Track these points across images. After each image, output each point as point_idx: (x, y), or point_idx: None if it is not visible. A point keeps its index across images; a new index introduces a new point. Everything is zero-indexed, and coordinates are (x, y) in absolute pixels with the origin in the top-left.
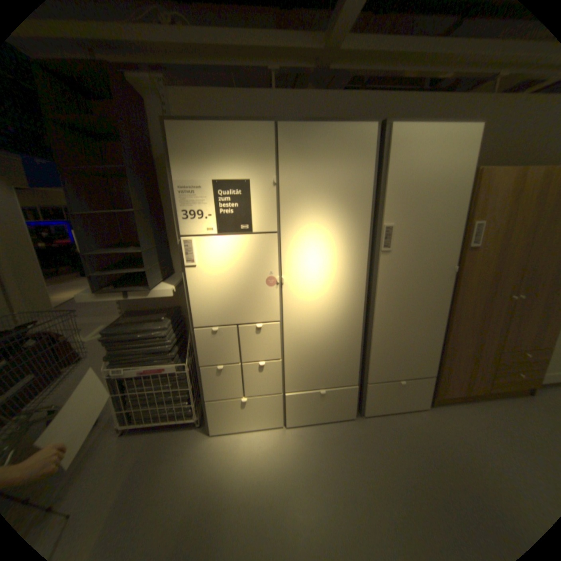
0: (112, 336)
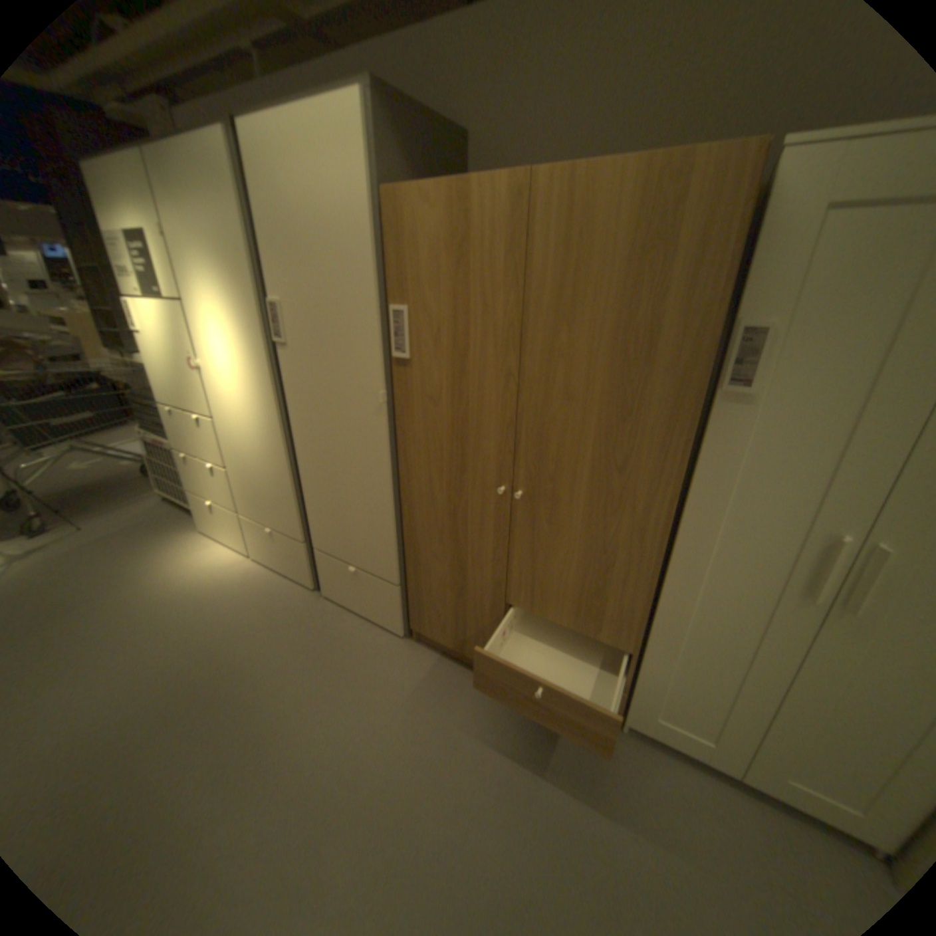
0: (135, 398)
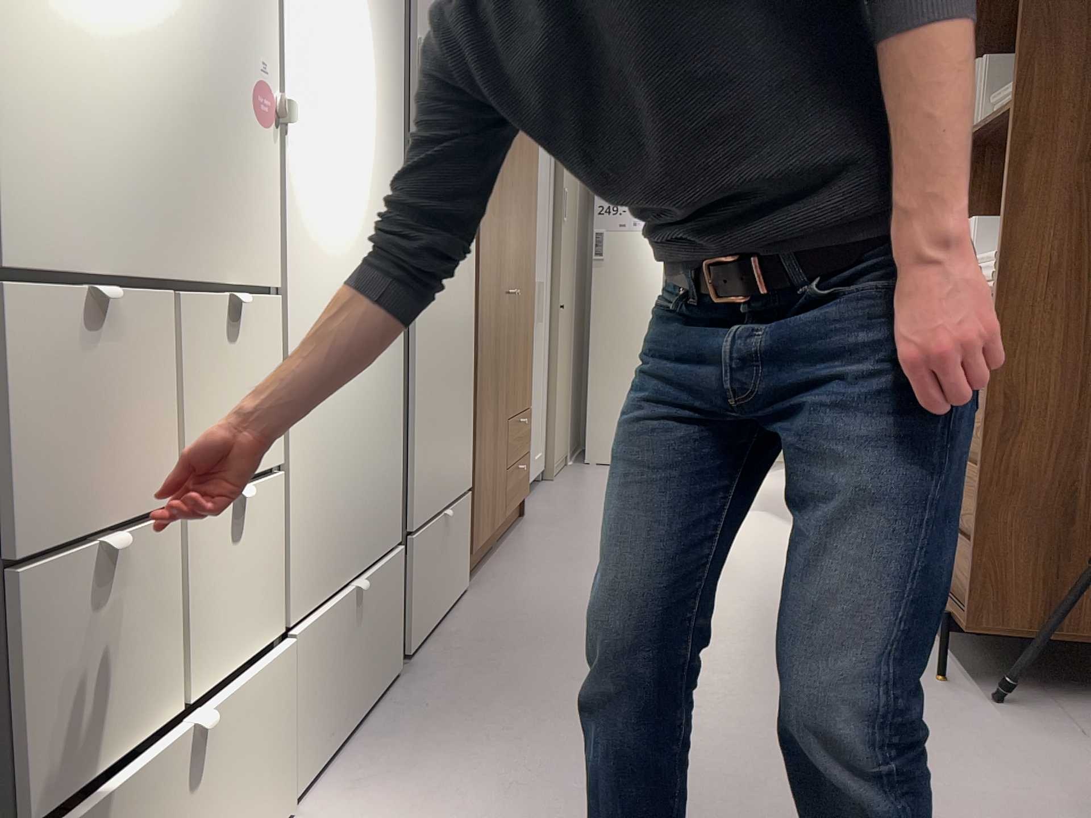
0: None
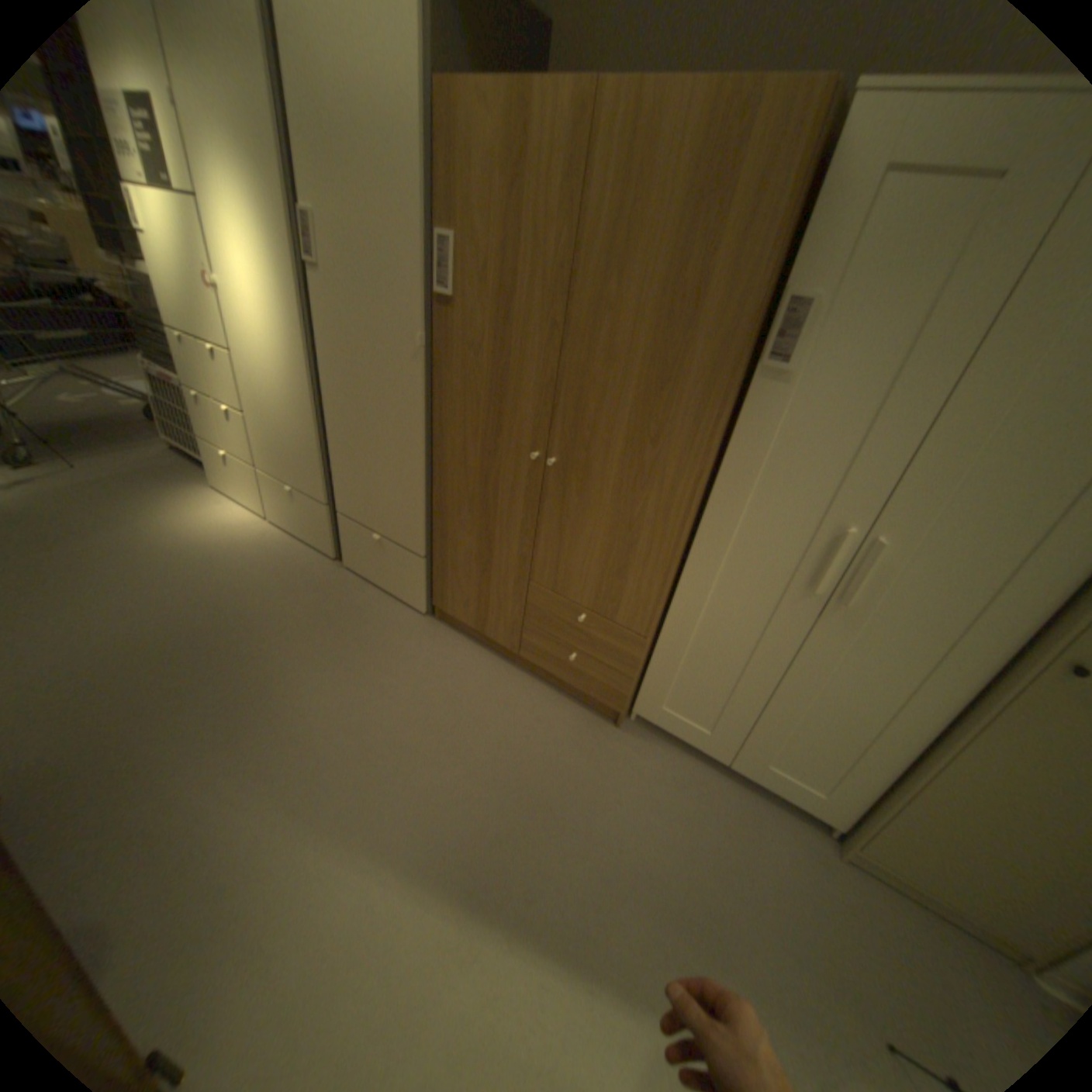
0: (142, 321)
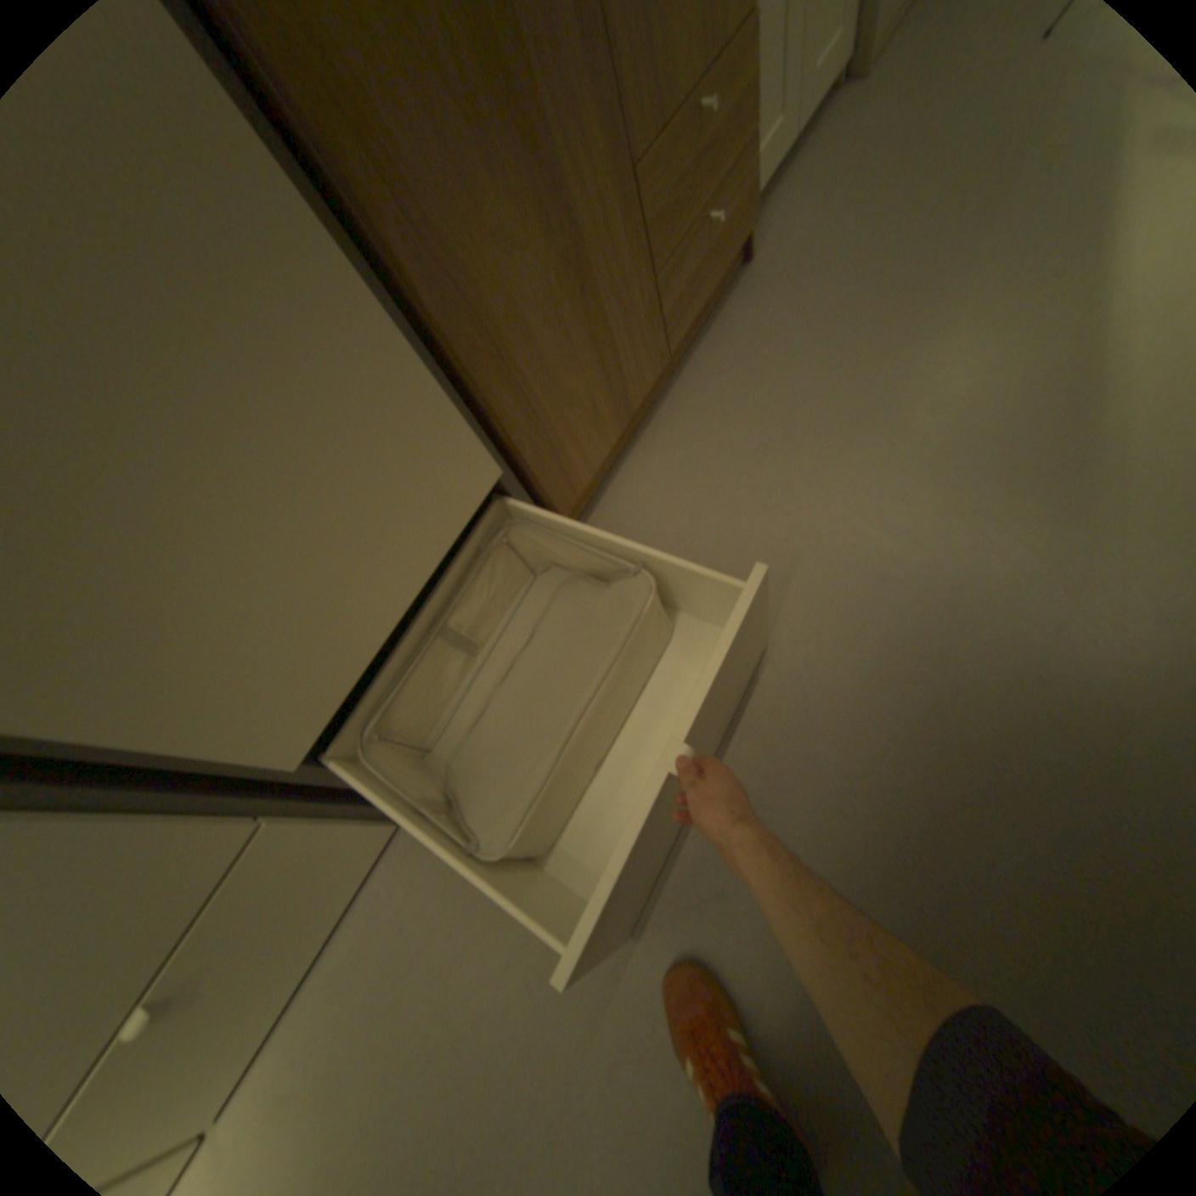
0: None
